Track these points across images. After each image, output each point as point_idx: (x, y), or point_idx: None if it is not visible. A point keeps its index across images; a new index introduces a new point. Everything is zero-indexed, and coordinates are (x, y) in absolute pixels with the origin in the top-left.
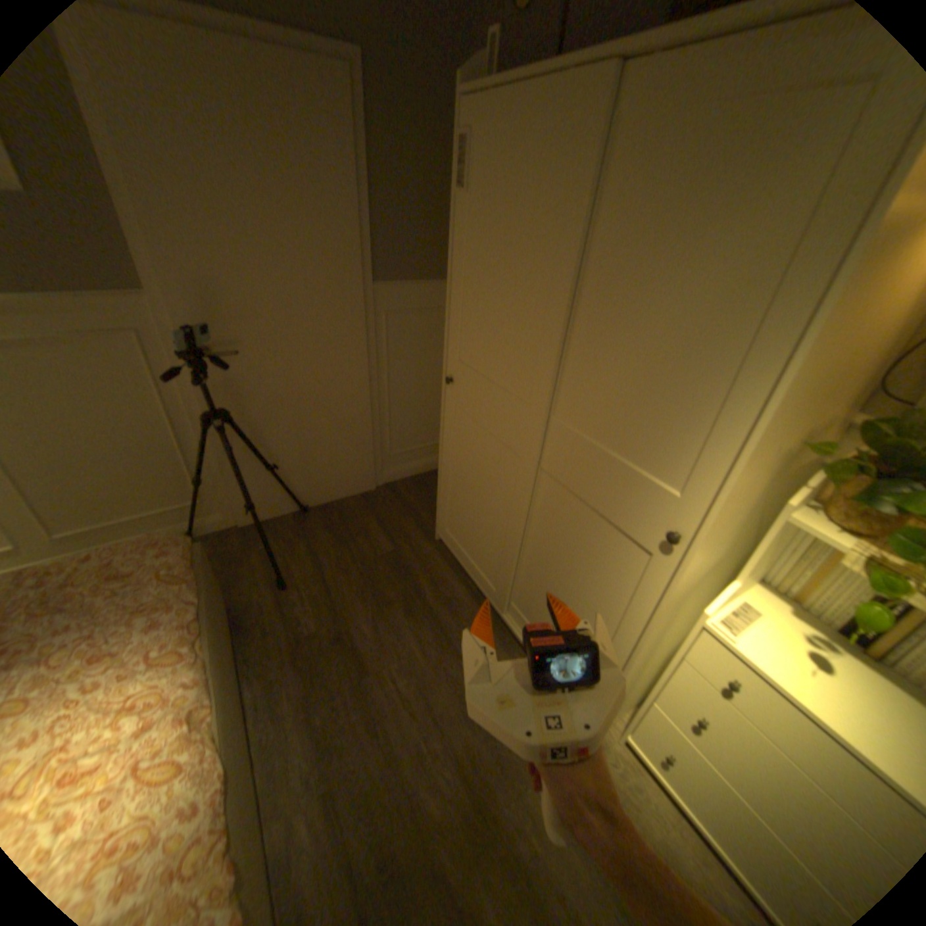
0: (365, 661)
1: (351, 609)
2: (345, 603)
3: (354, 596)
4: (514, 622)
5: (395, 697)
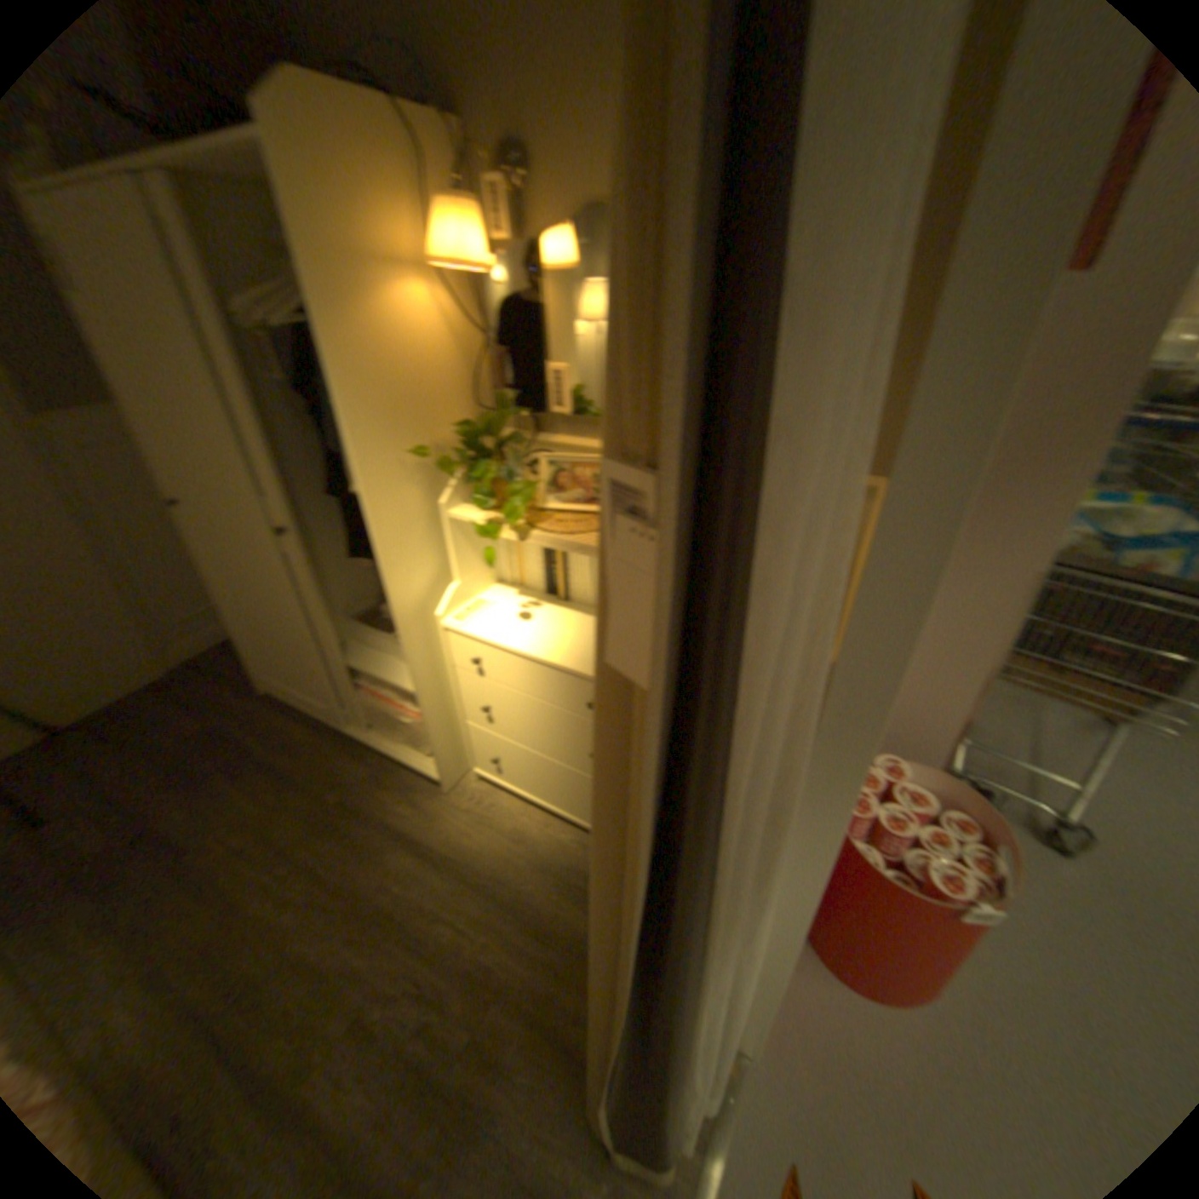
0: (176, 845)
1: (147, 807)
2: (136, 805)
3: (149, 794)
4: (354, 730)
5: (223, 857)
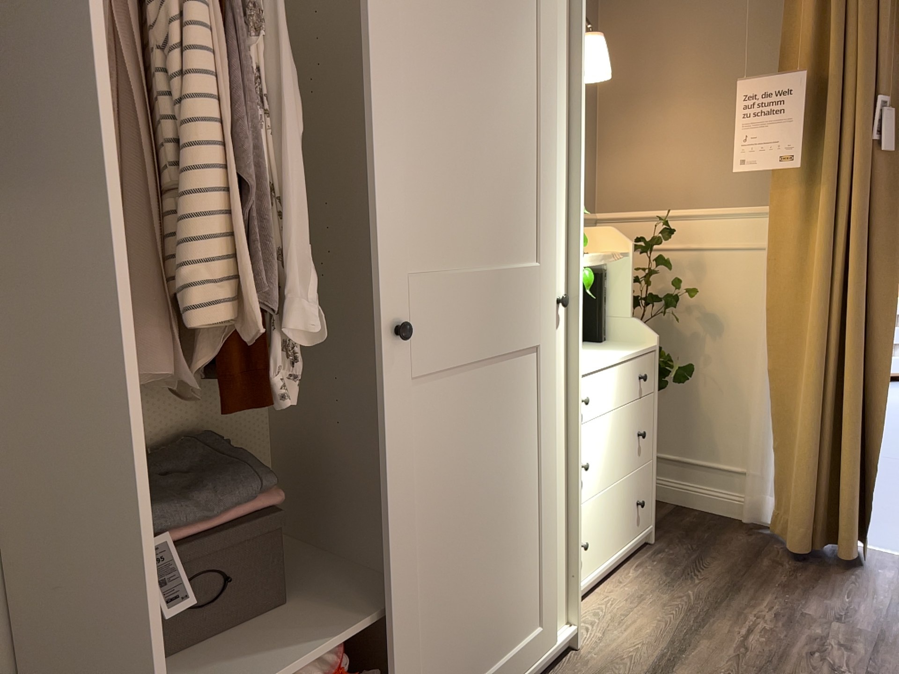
0: None
1: None
2: None
3: None
4: None
5: None
